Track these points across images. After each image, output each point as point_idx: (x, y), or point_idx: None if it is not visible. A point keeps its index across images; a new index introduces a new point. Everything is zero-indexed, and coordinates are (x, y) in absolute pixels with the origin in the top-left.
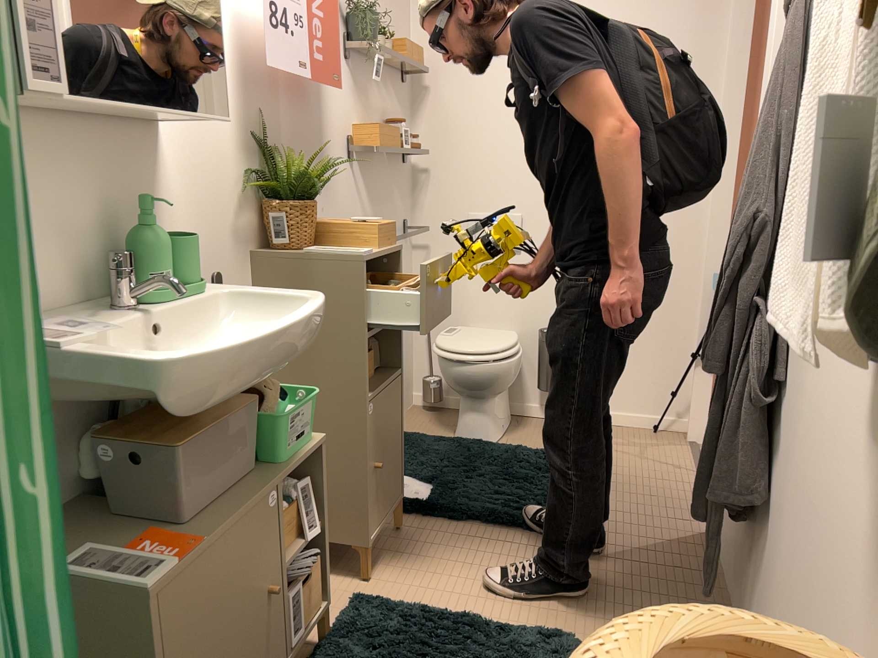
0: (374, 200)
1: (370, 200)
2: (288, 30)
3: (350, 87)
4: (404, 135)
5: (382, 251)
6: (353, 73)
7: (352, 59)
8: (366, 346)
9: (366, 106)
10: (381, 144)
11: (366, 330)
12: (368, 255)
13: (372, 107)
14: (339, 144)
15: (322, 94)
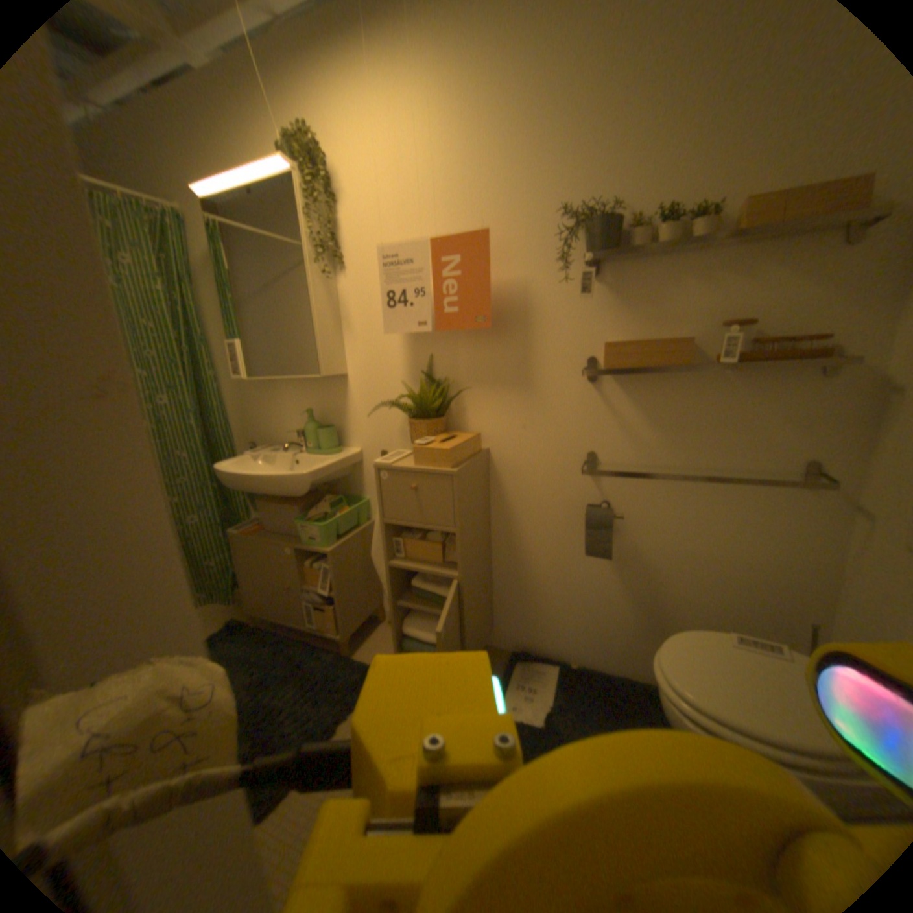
0: (667, 423)
1: (655, 423)
2: (405, 301)
3: (601, 299)
4: (730, 339)
5: (412, 468)
6: (613, 281)
7: (614, 264)
8: (386, 528)
9: (653, 311)
10: (610, 362)
11: (382, 516)
12: (384, 466)
13: (676, 309)
14: (564, 364)
15: (529, 321)
